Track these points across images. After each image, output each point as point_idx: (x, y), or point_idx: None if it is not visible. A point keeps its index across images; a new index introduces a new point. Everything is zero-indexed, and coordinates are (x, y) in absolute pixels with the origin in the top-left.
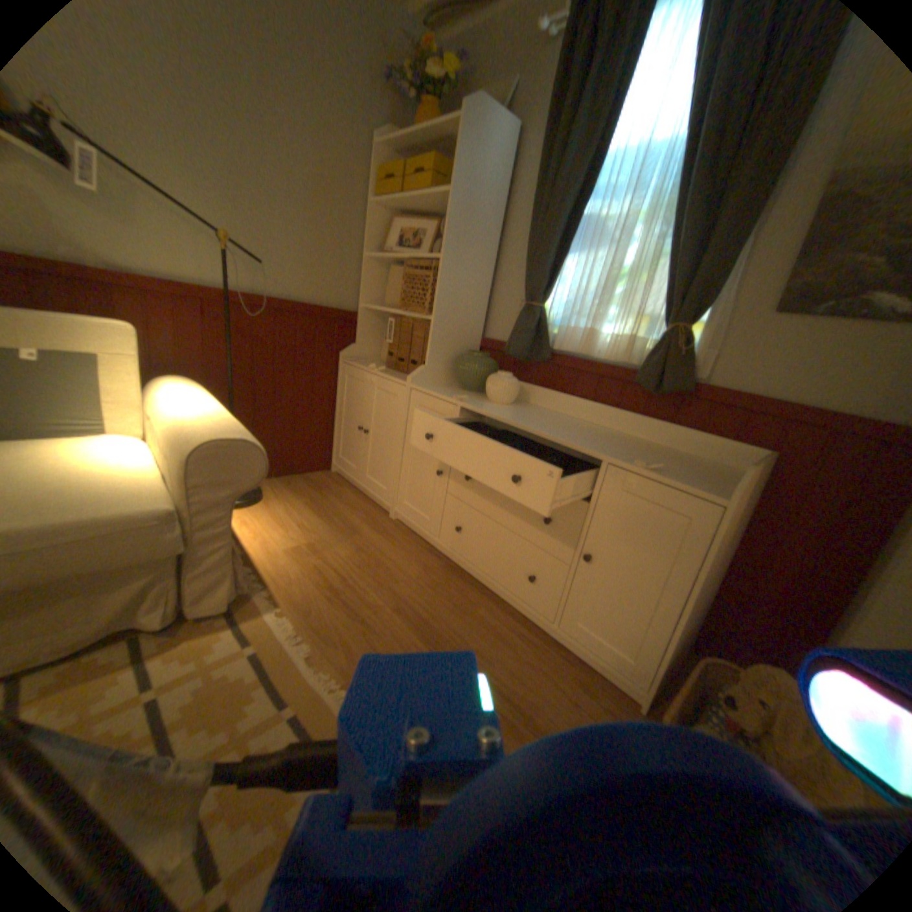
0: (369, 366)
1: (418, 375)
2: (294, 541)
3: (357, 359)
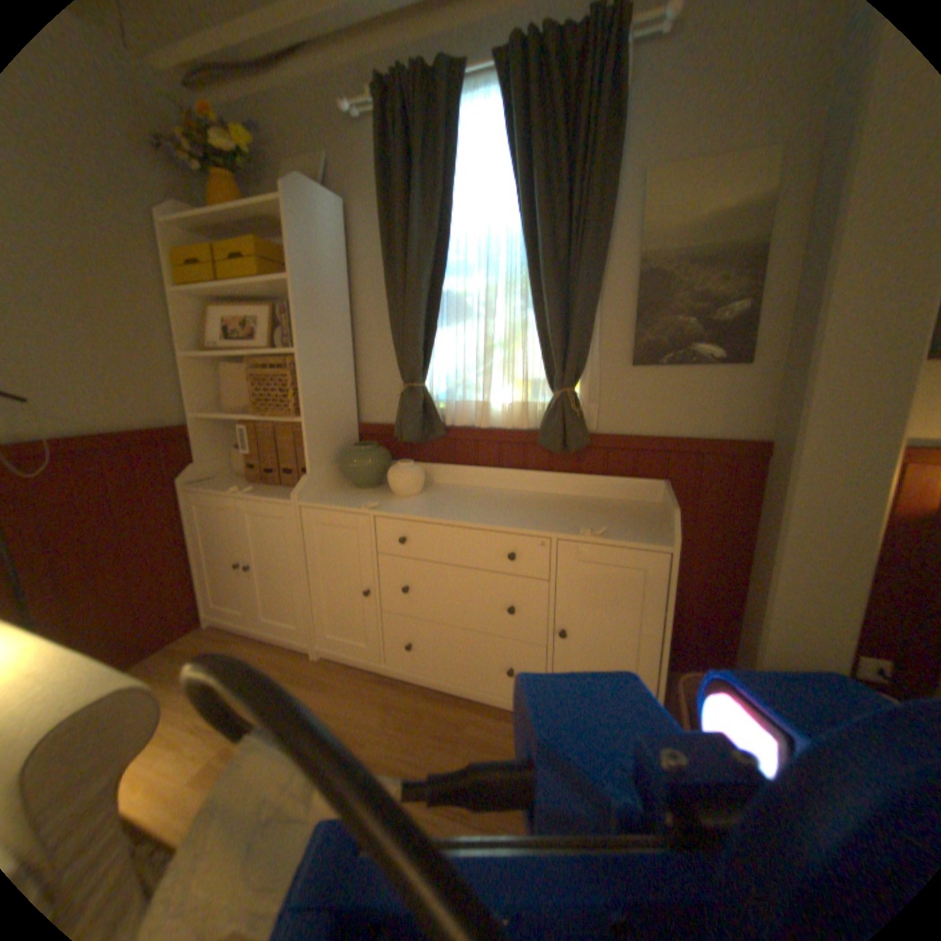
0: (226, 488)
1: (303, 489)
2: (197, 760)
3: (202, 480)
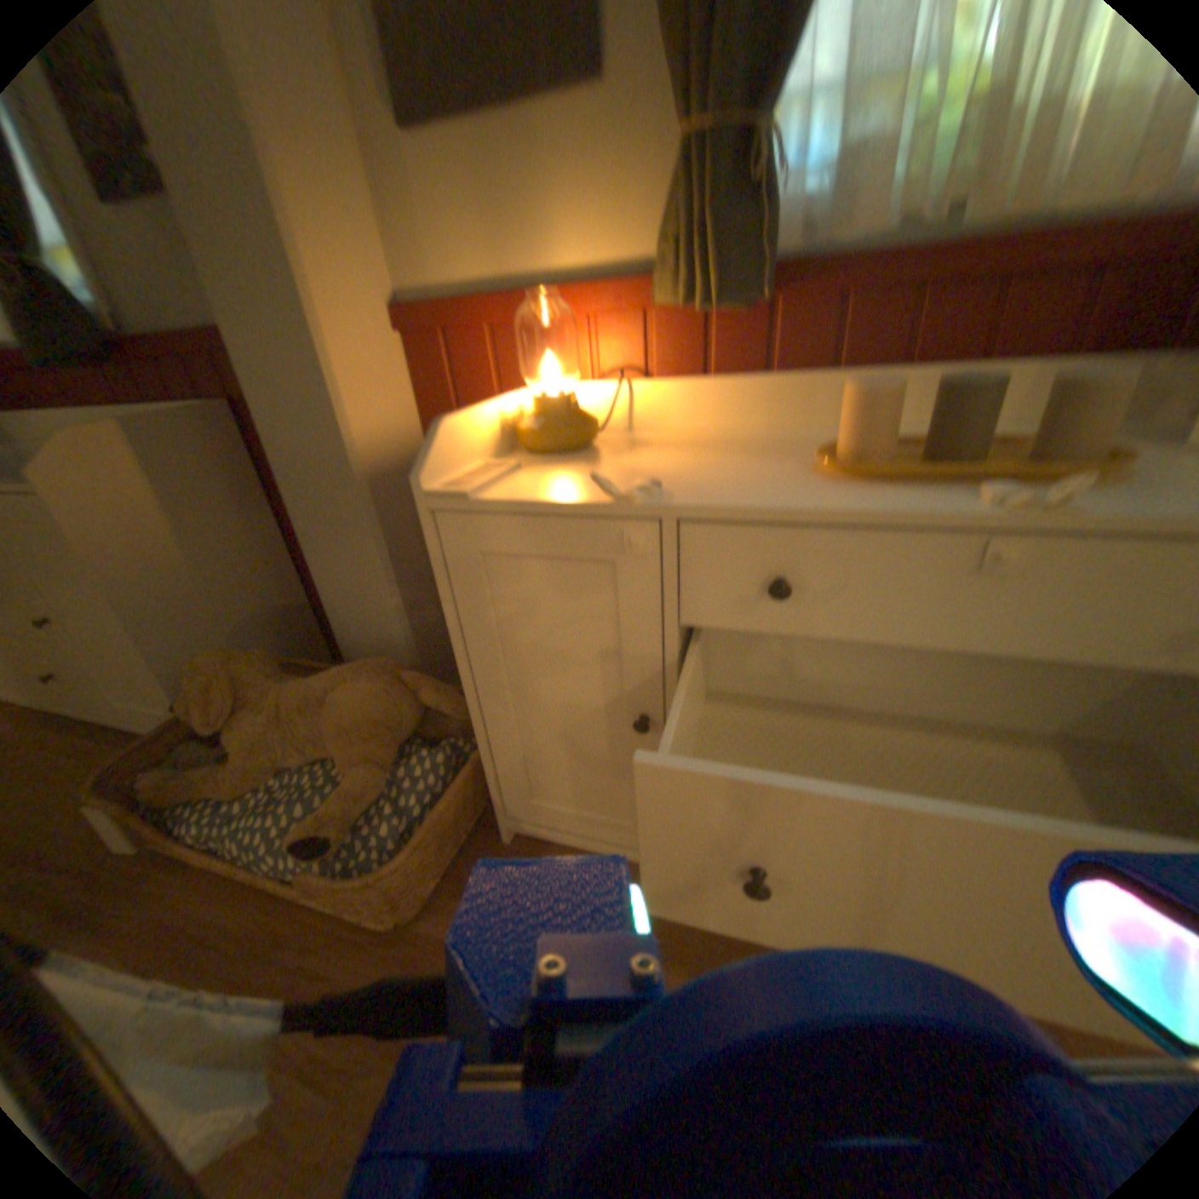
0: None
1: None
2: None
3: None
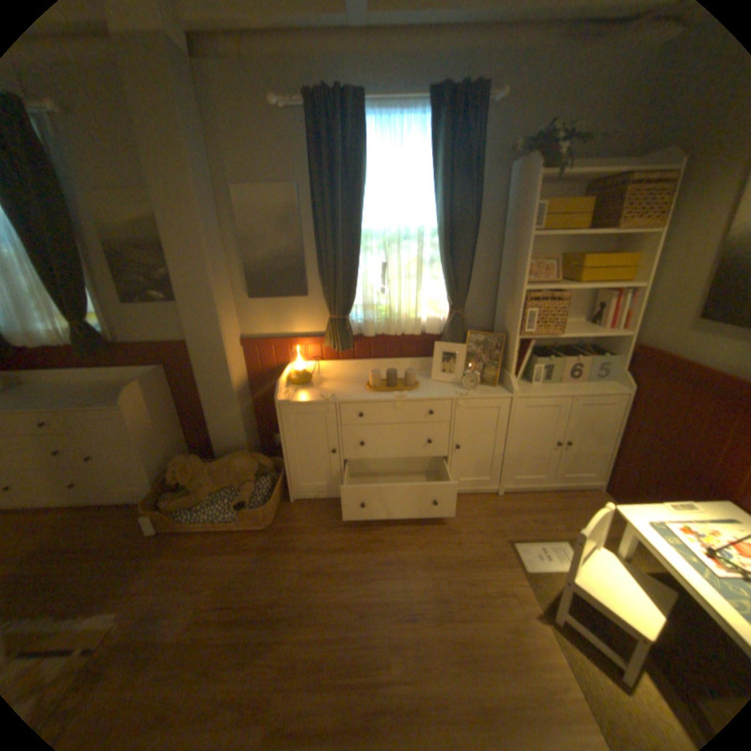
0: None
1: None
2: None
3: None
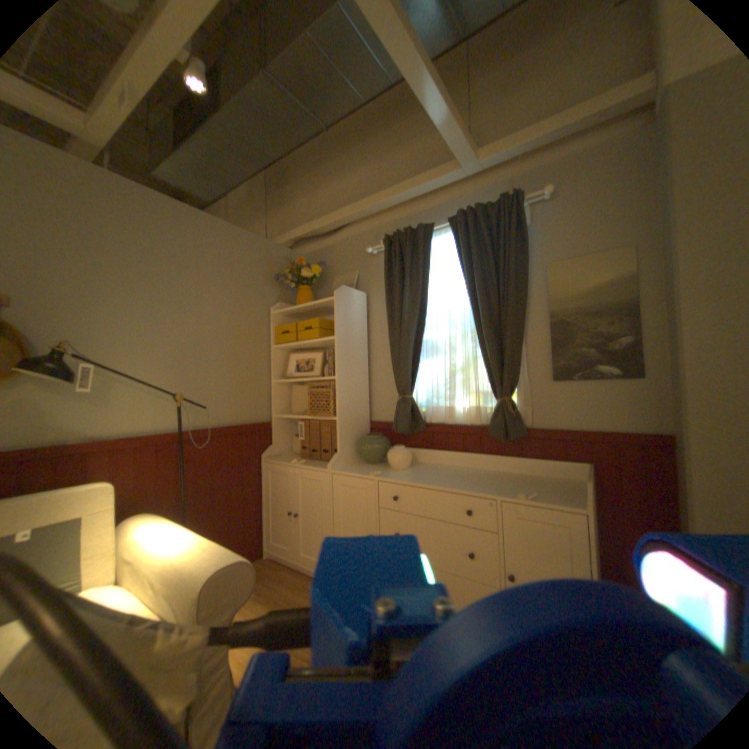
0: (289, 460)
1: (334, 461)
2: None
3: (275, 455)
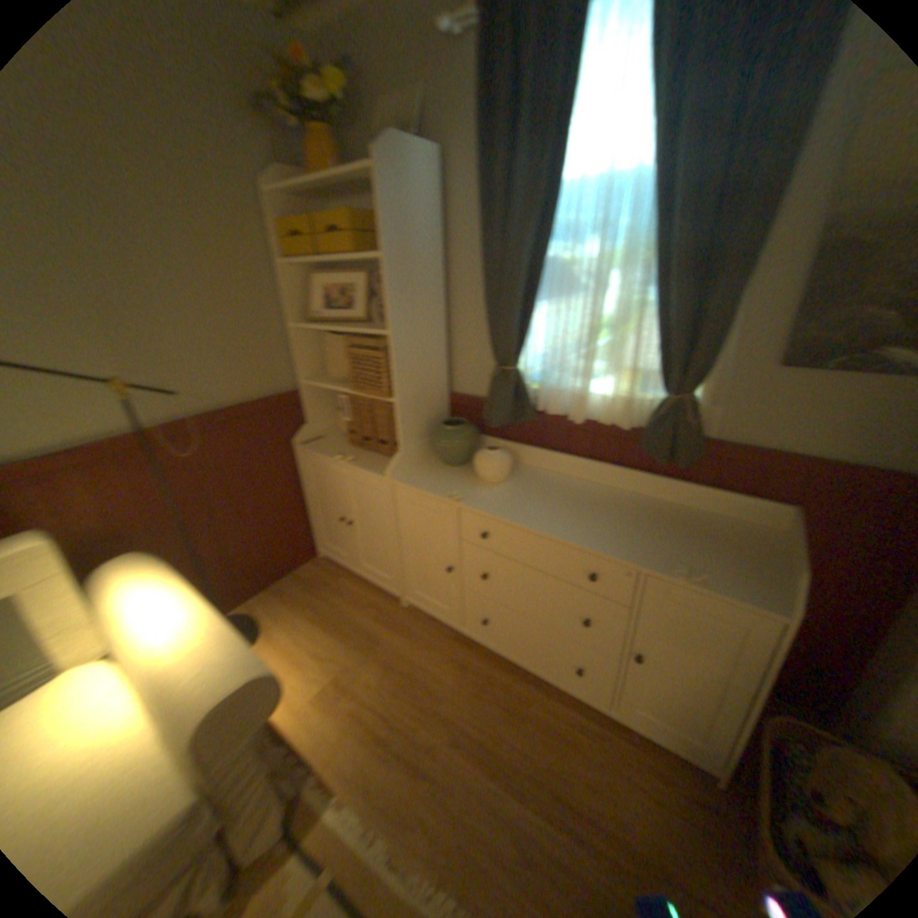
0: (331, 451)
1: (395, 467)
2: (313, 683)
3: (312, 438)
